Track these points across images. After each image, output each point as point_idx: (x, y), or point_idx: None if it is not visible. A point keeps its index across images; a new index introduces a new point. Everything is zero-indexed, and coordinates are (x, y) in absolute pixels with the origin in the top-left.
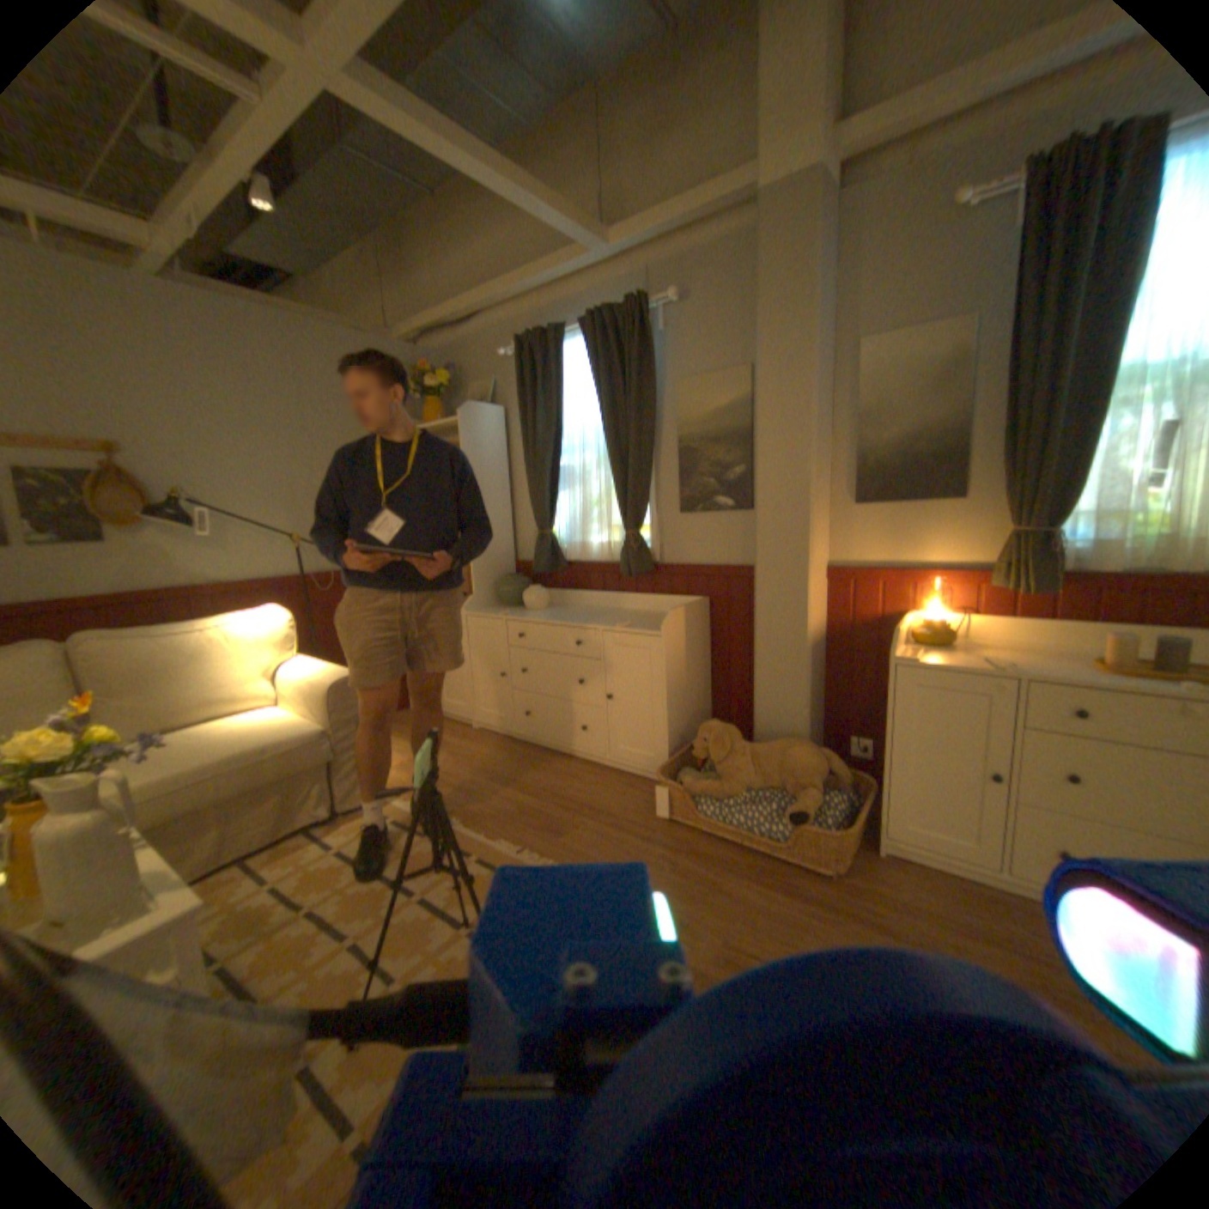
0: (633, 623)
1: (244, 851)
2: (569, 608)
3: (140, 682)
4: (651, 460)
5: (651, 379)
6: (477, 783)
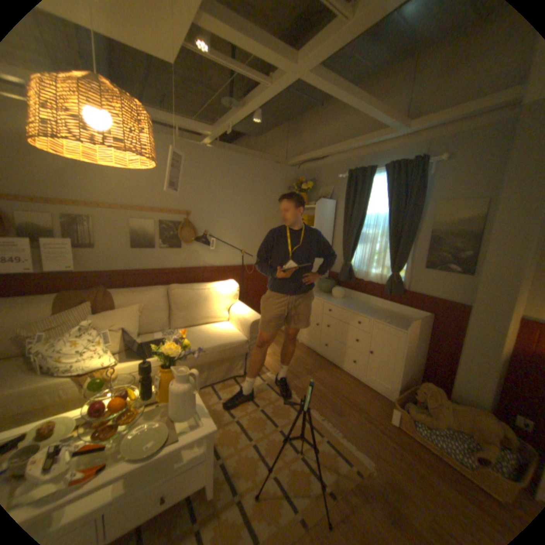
0: (391, 321)
1: (214, 382)
2: (353, 300)
3: (188, 307)
4: (413, 239)
5: (421, 199)
6: (302, 374)
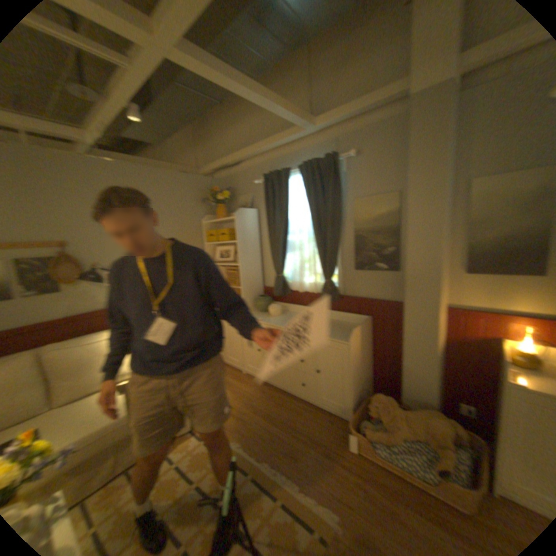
0: (332, 333)
1: (129, 465)
2: (293, 315)
3: (78, 372)
4: (339, 241)
5: (339, 199)
6: (248, 416)
